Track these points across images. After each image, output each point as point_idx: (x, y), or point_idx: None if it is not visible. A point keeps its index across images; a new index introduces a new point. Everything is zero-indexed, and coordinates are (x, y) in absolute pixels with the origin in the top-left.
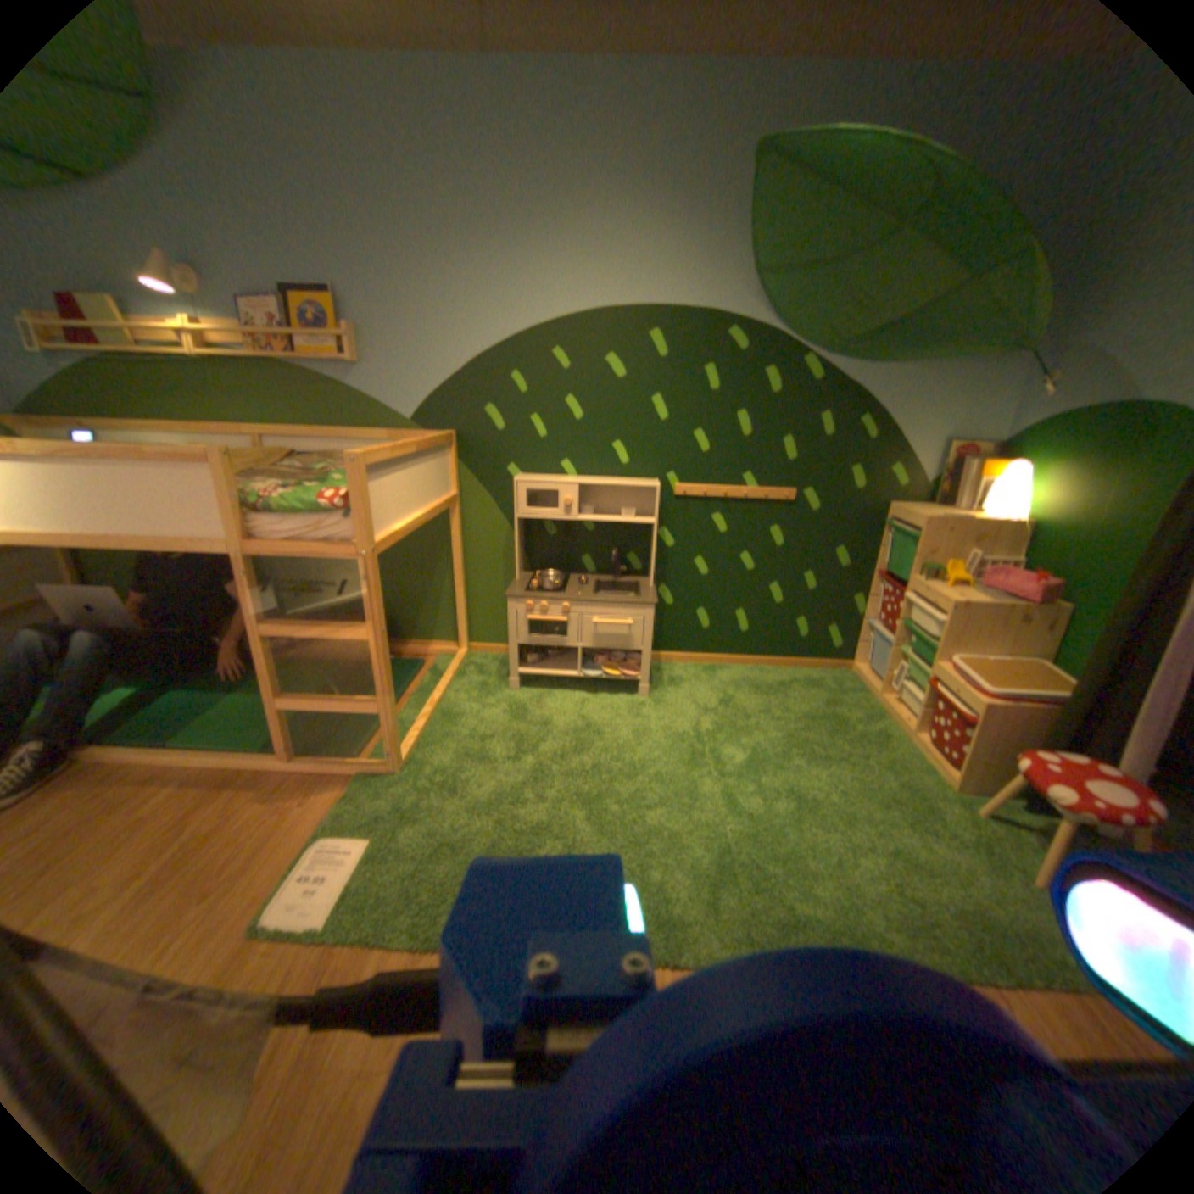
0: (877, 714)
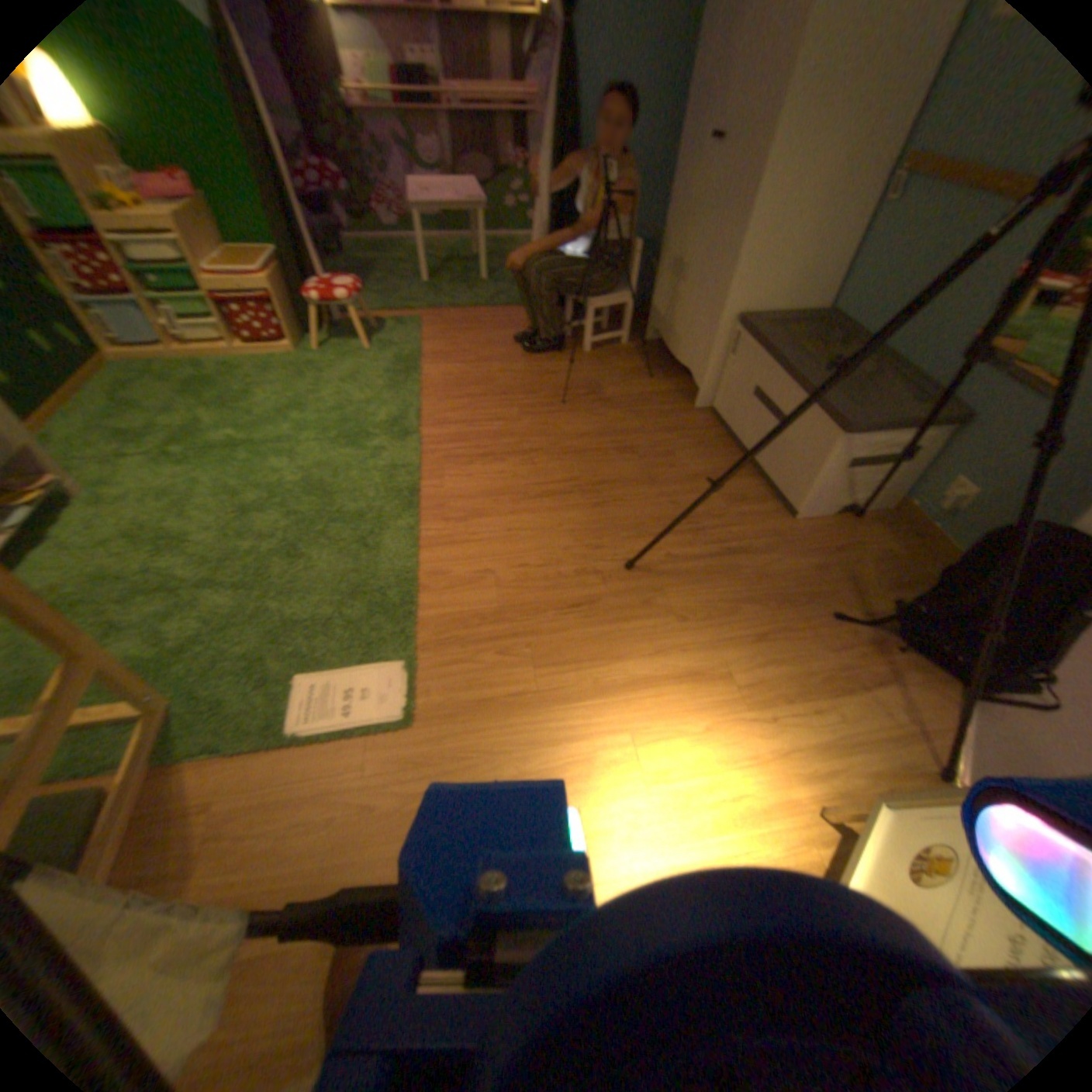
0: (187, 361)
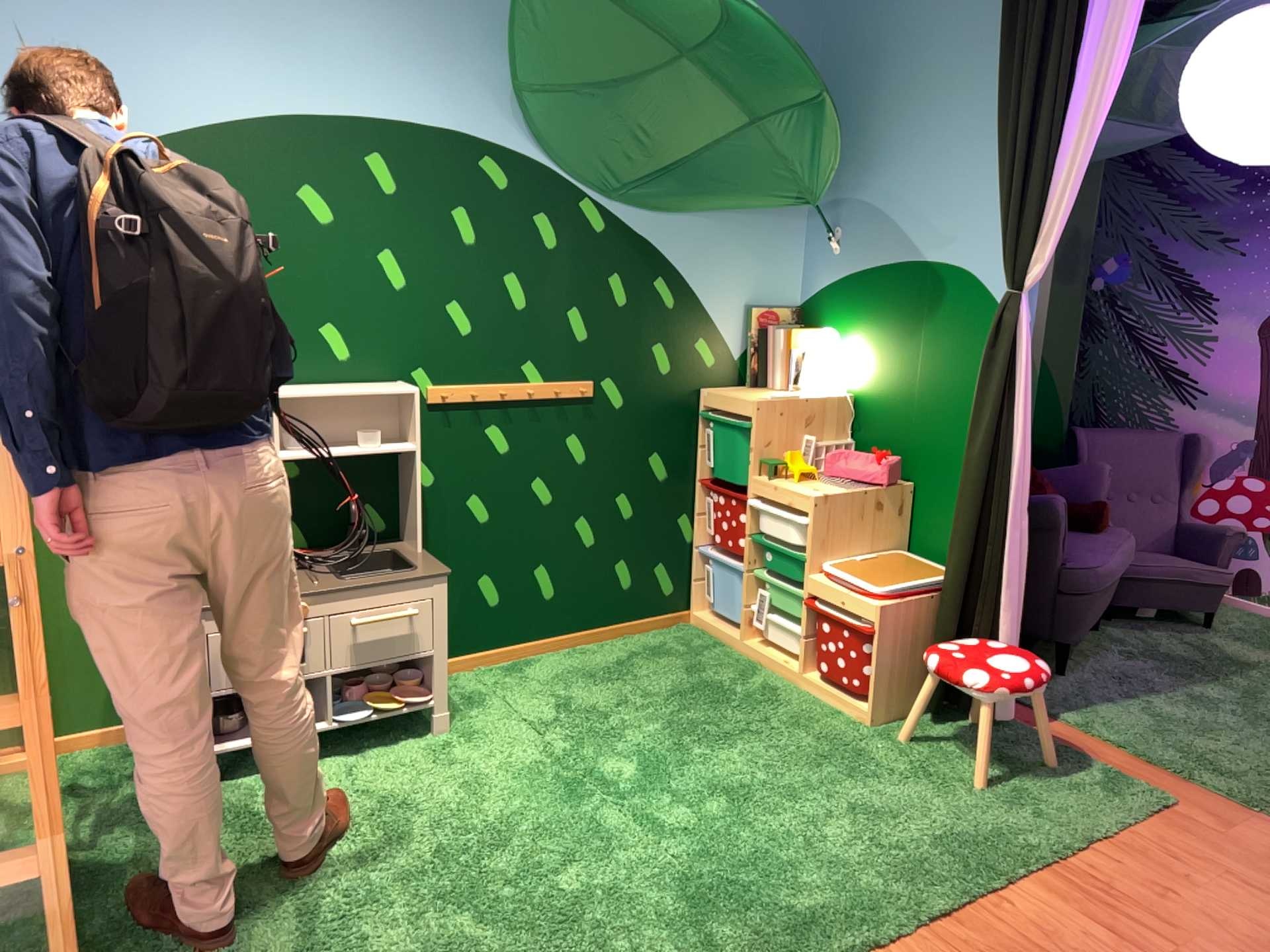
0: (750, 666)
